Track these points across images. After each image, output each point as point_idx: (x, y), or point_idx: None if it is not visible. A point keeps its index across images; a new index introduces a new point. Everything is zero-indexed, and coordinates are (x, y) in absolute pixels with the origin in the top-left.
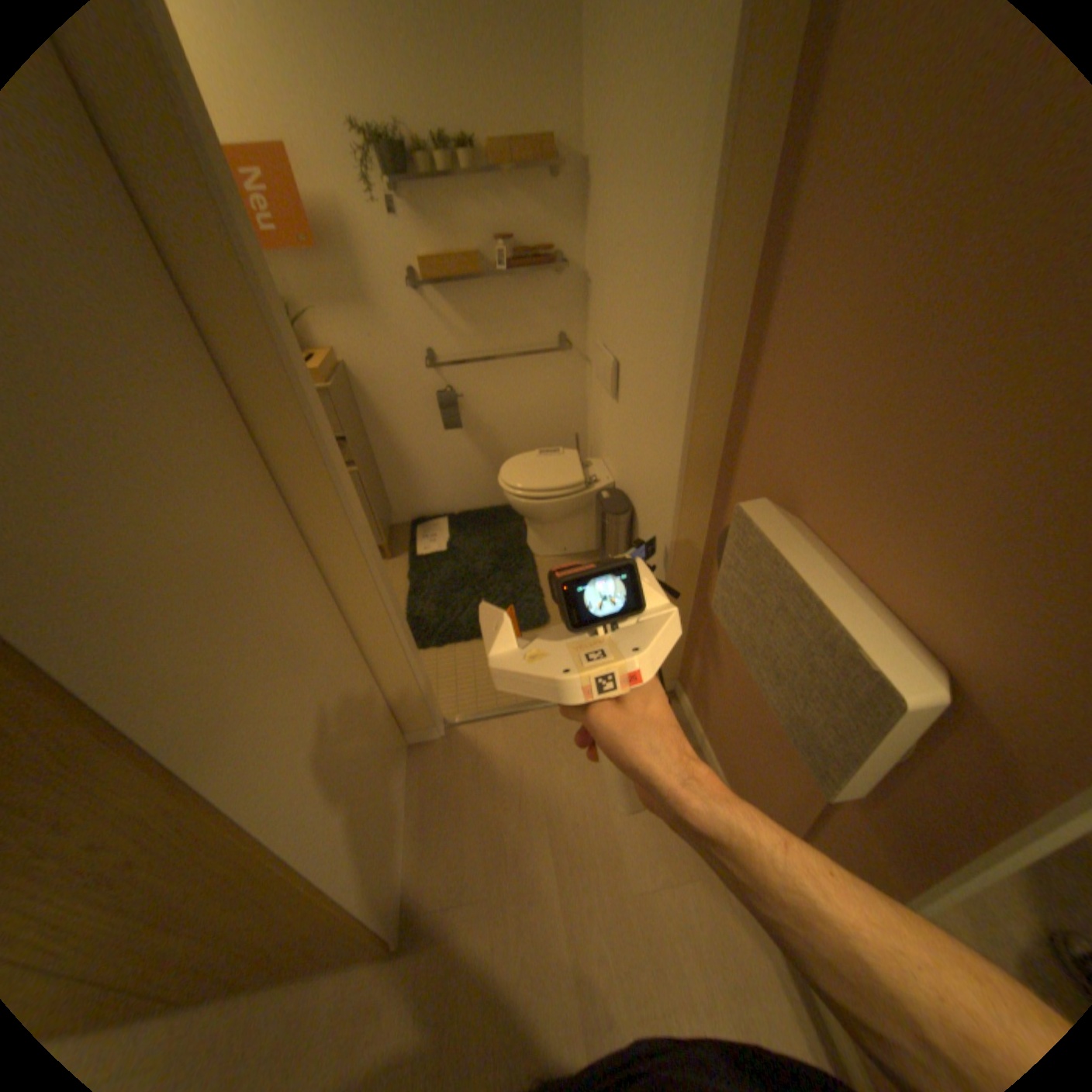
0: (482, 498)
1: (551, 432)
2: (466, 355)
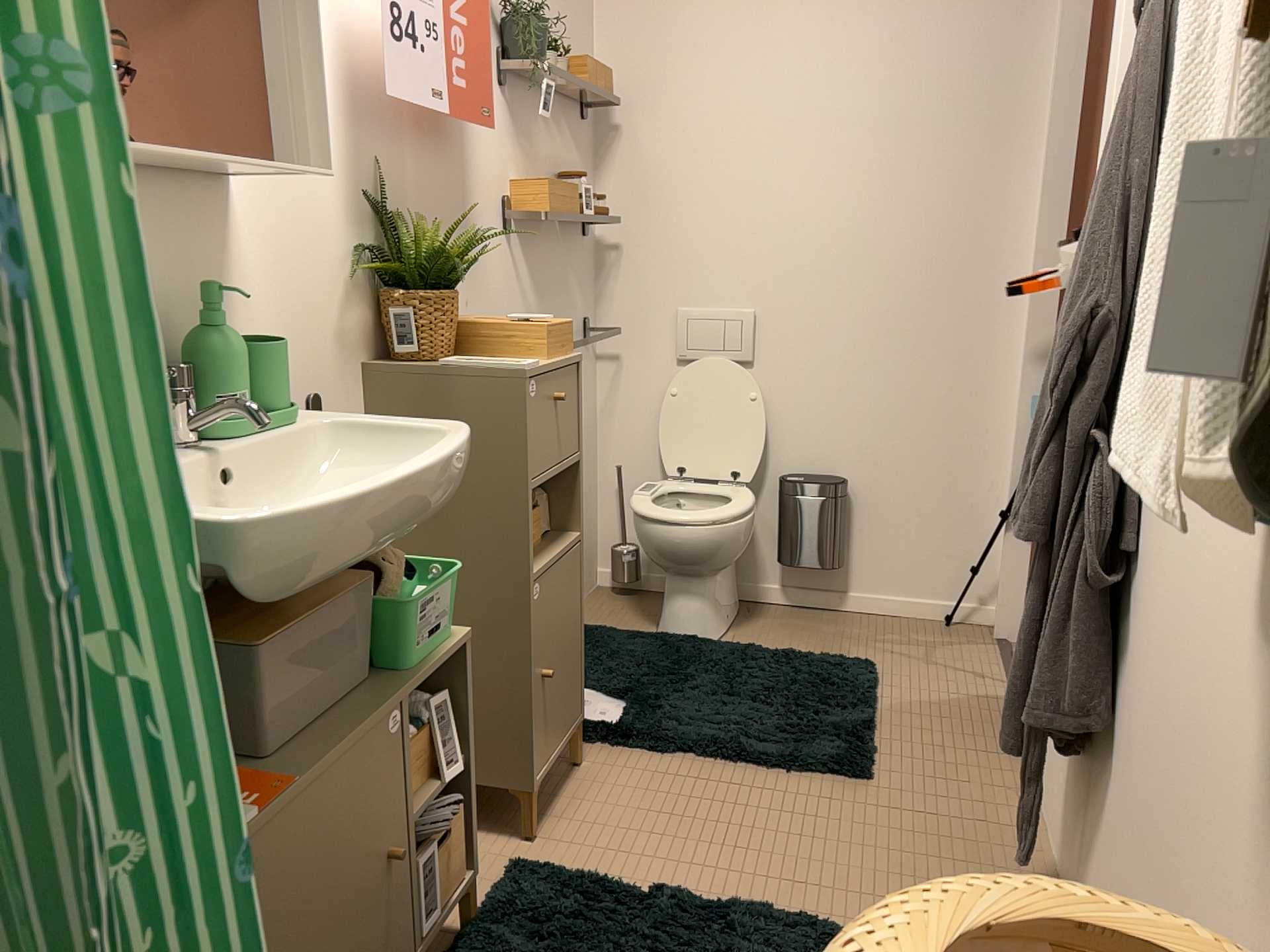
0: None
1: None
2: None
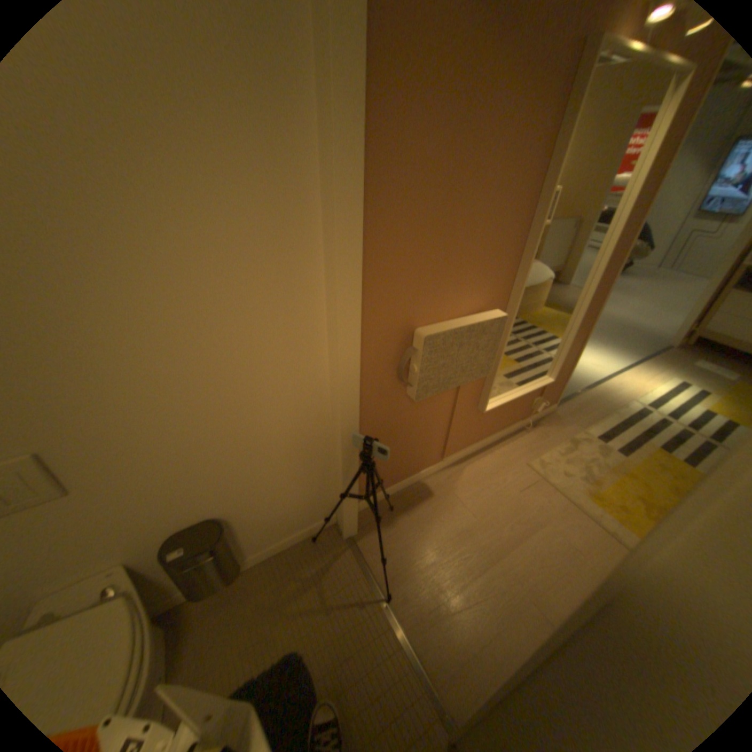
0: None
1: None
2: None
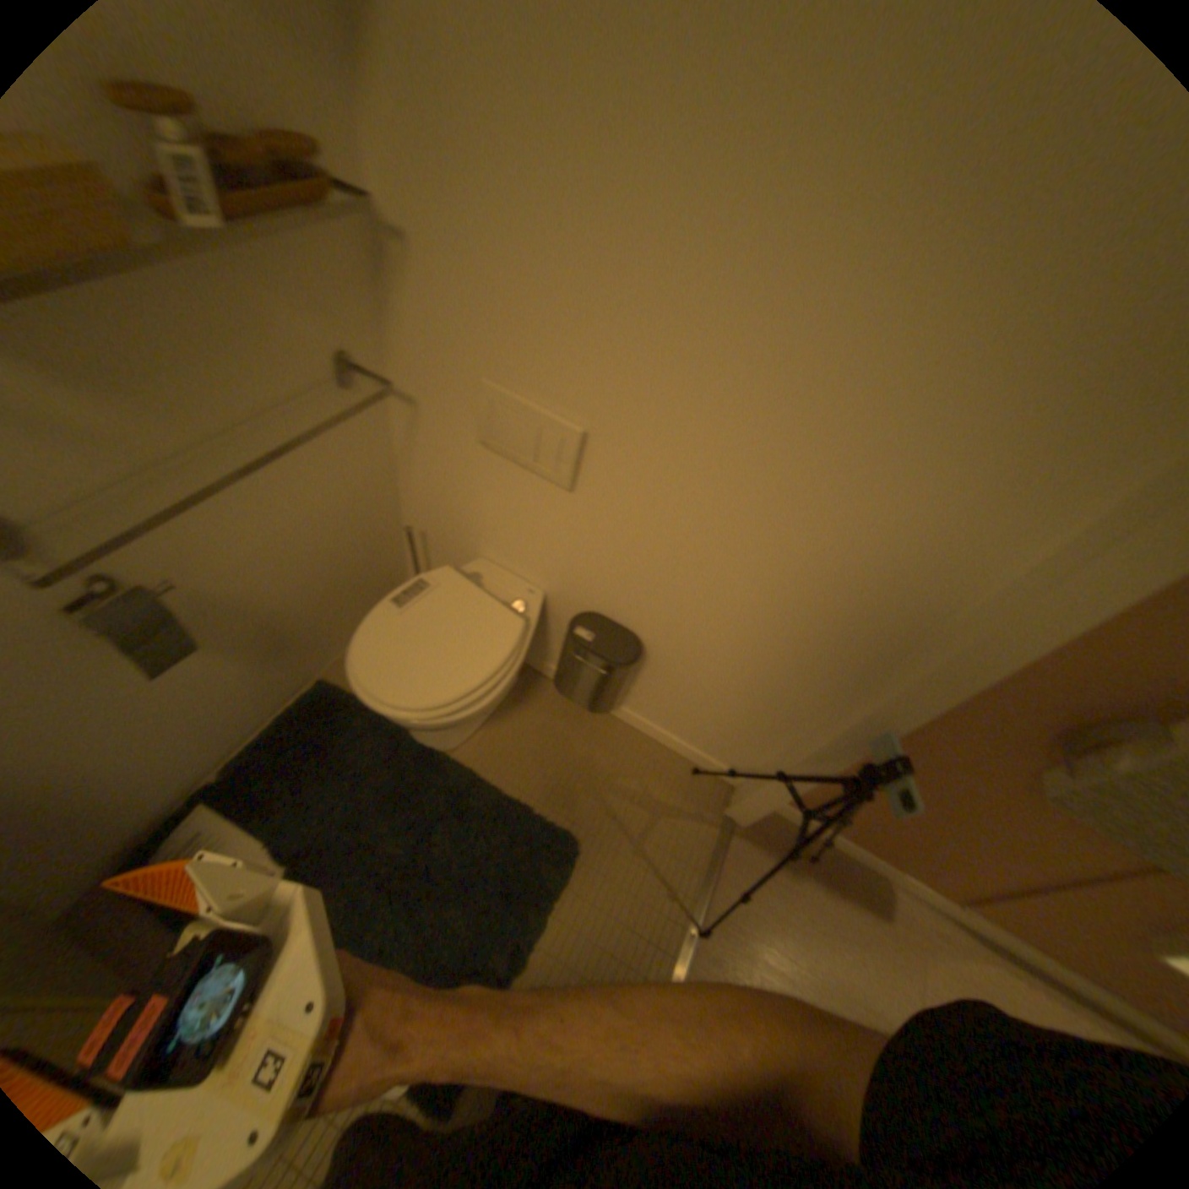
0: (251, 715)
1: (350, 537)
2: (121, 476)
